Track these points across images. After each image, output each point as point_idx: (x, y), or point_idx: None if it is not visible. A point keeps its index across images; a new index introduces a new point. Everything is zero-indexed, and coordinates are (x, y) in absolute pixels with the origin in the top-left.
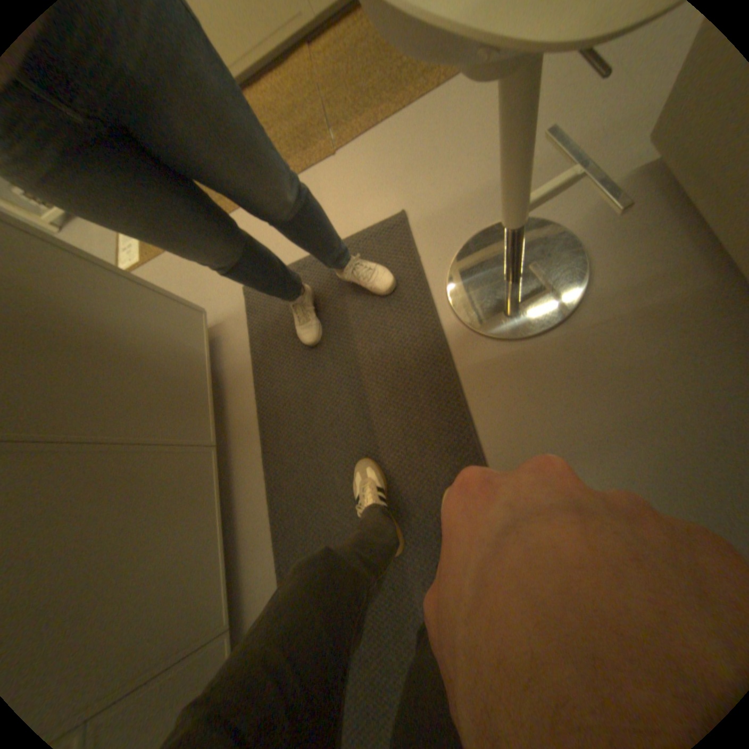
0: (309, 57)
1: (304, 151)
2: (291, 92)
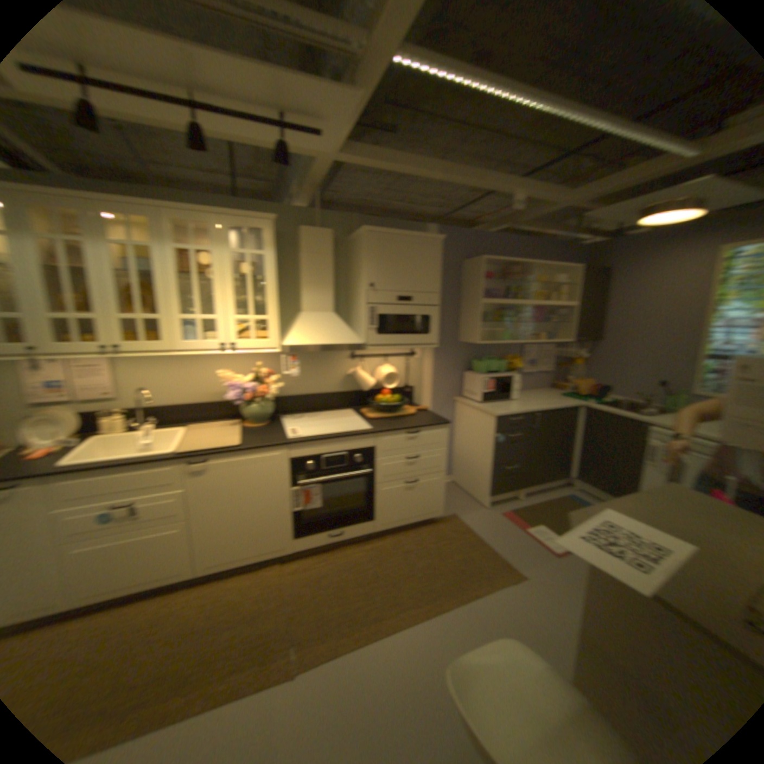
0: (282, 574)
1: (263, 666)
2: (260, 598)
